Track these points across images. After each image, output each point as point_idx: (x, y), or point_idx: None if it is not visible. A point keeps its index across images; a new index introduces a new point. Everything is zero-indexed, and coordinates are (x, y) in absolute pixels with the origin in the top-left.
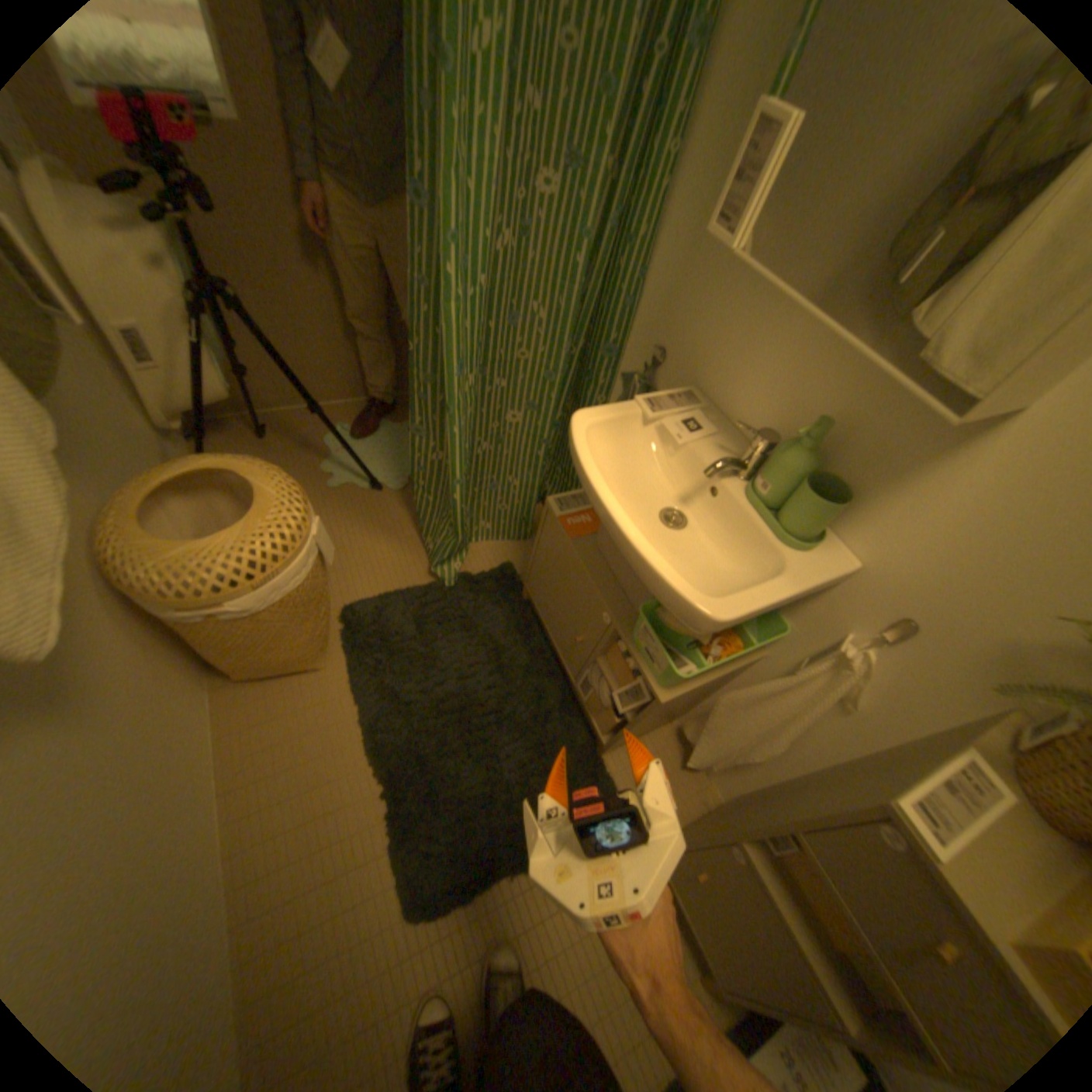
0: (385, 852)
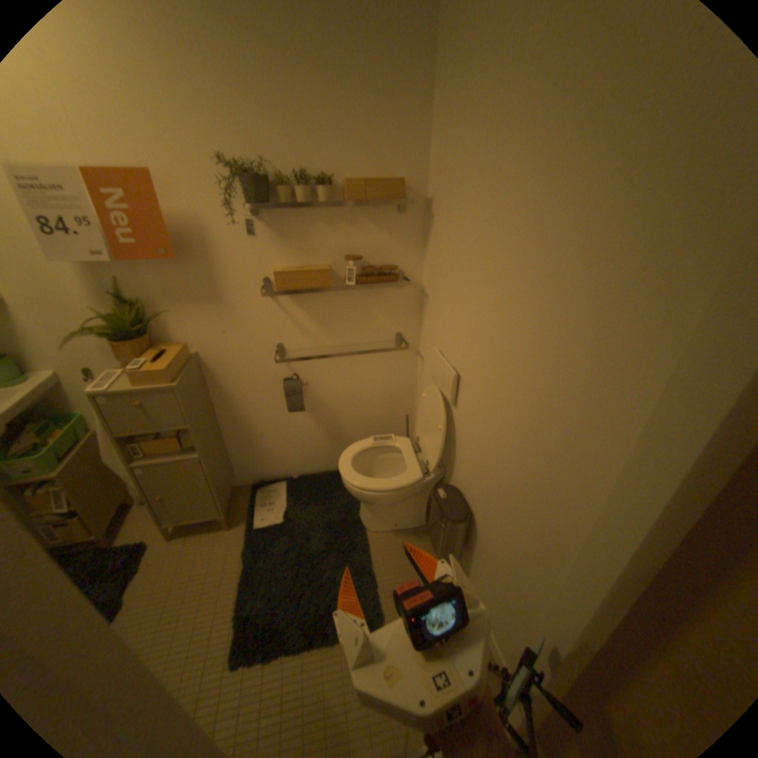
0: None
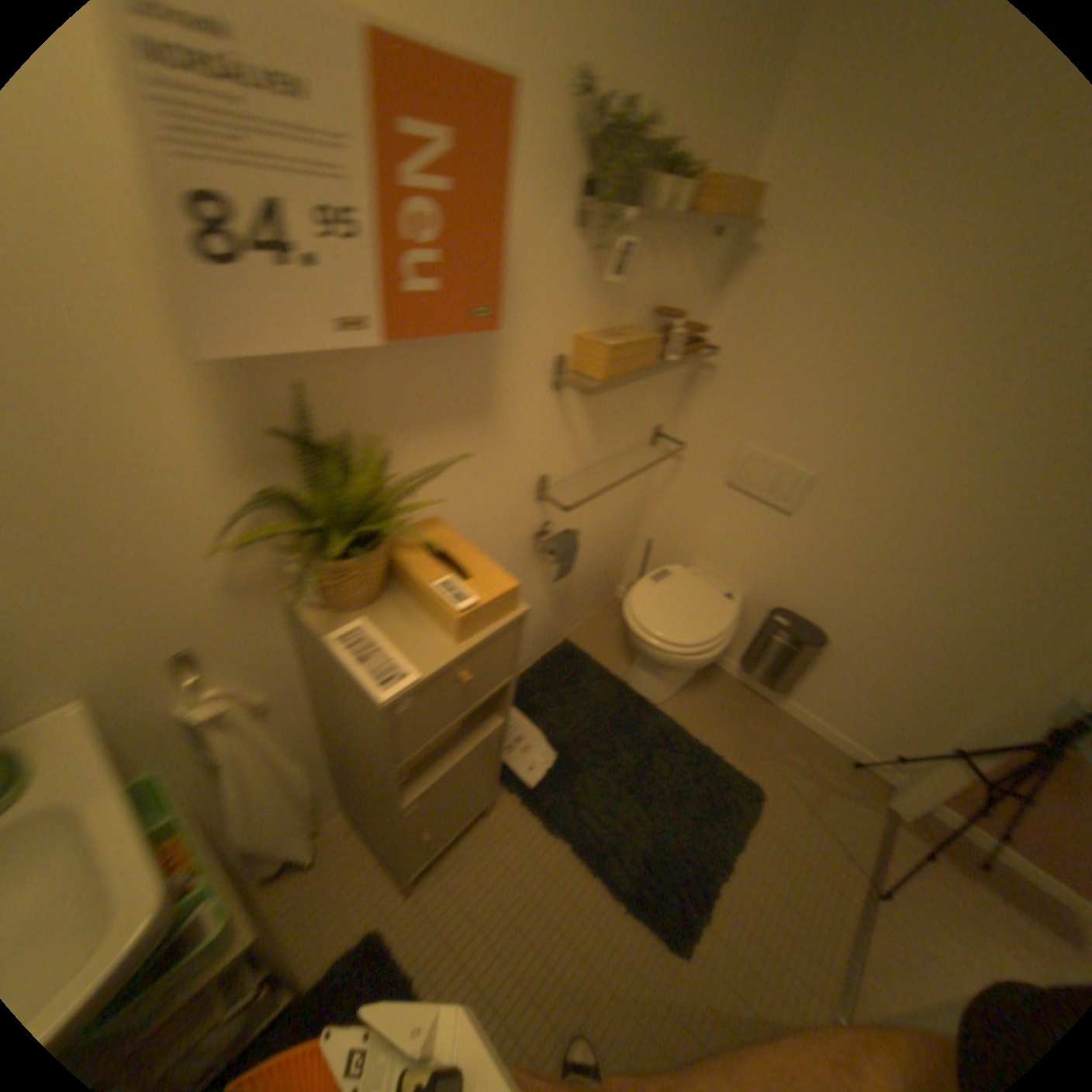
0: None
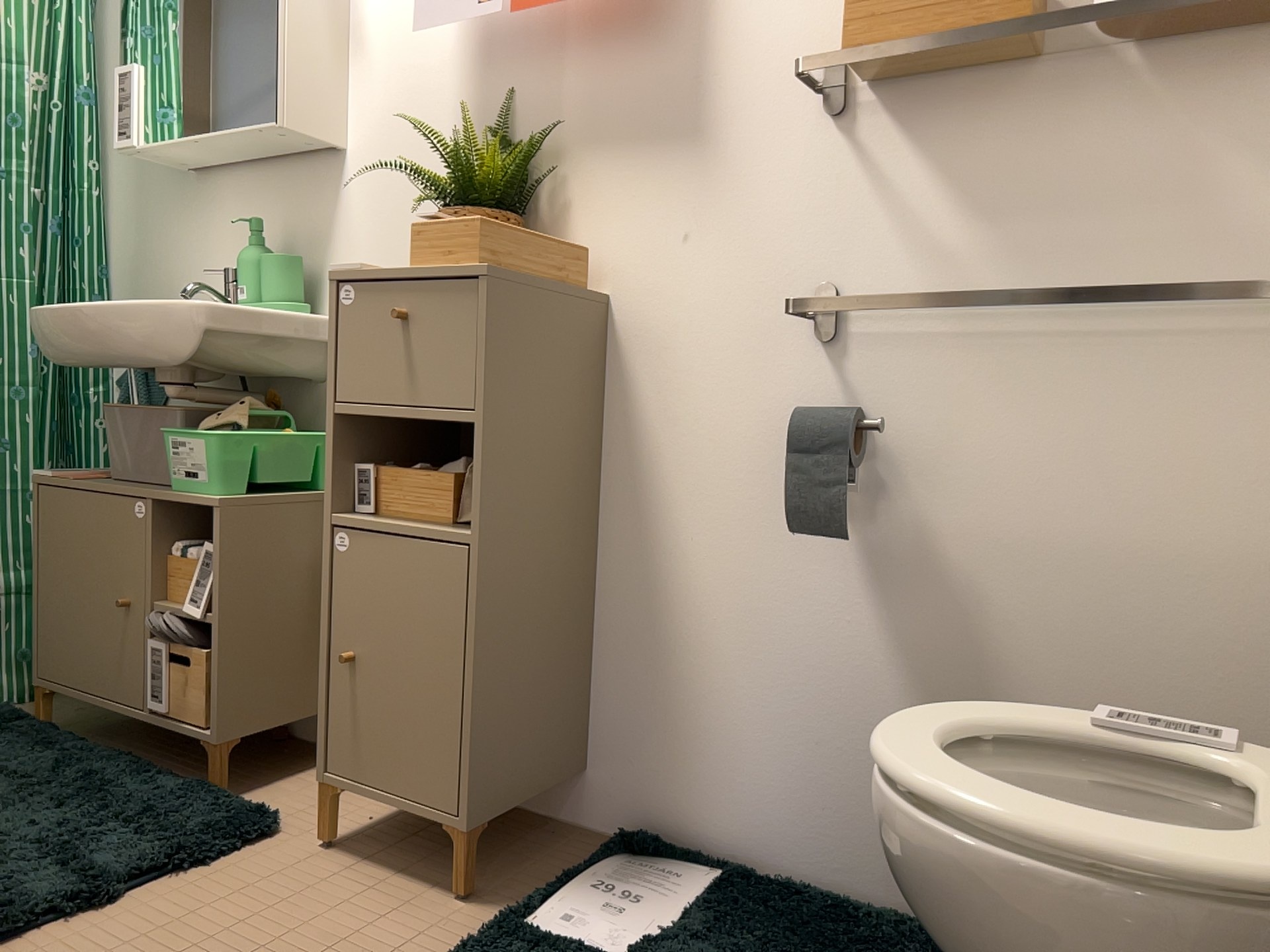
0: None
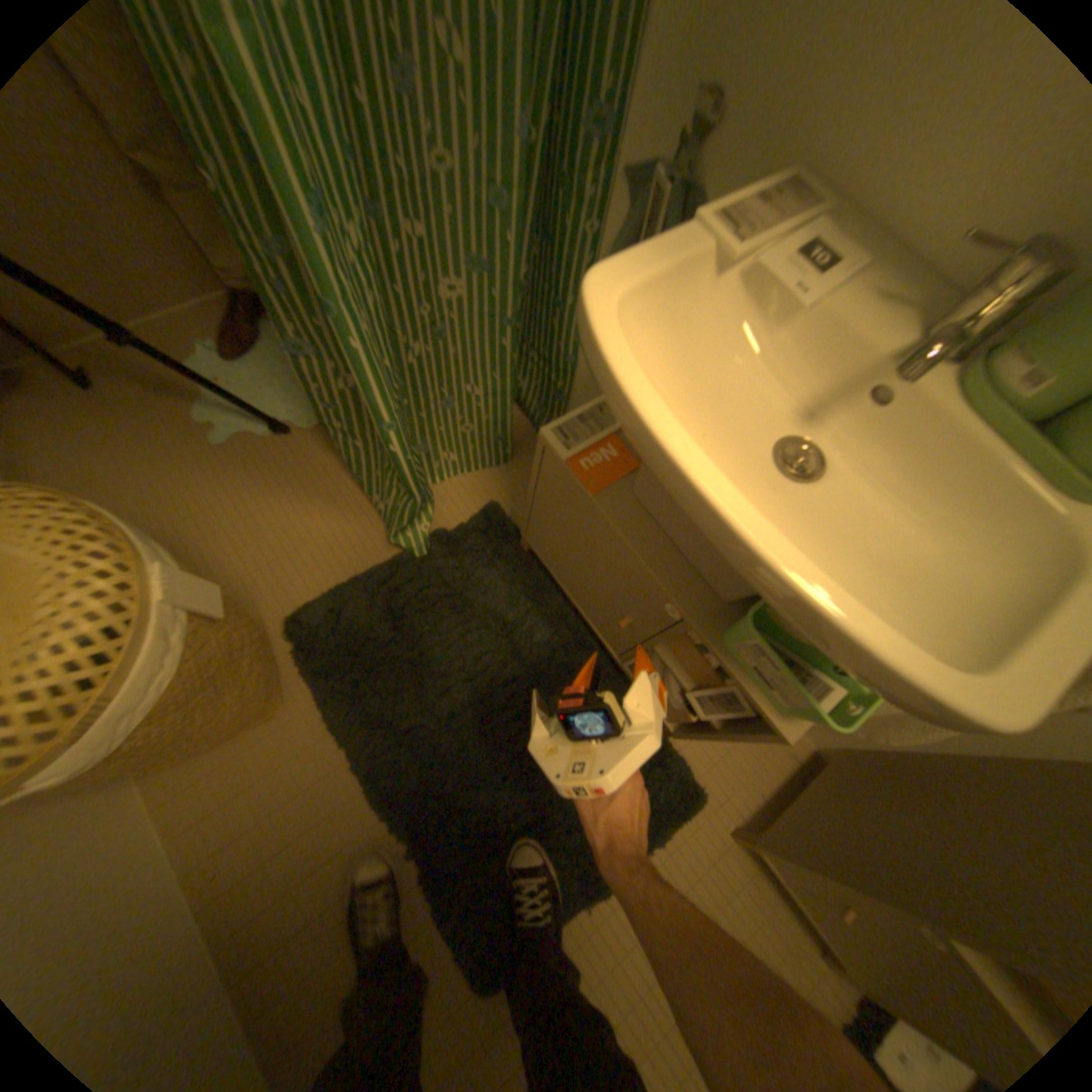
0: (429, 922)
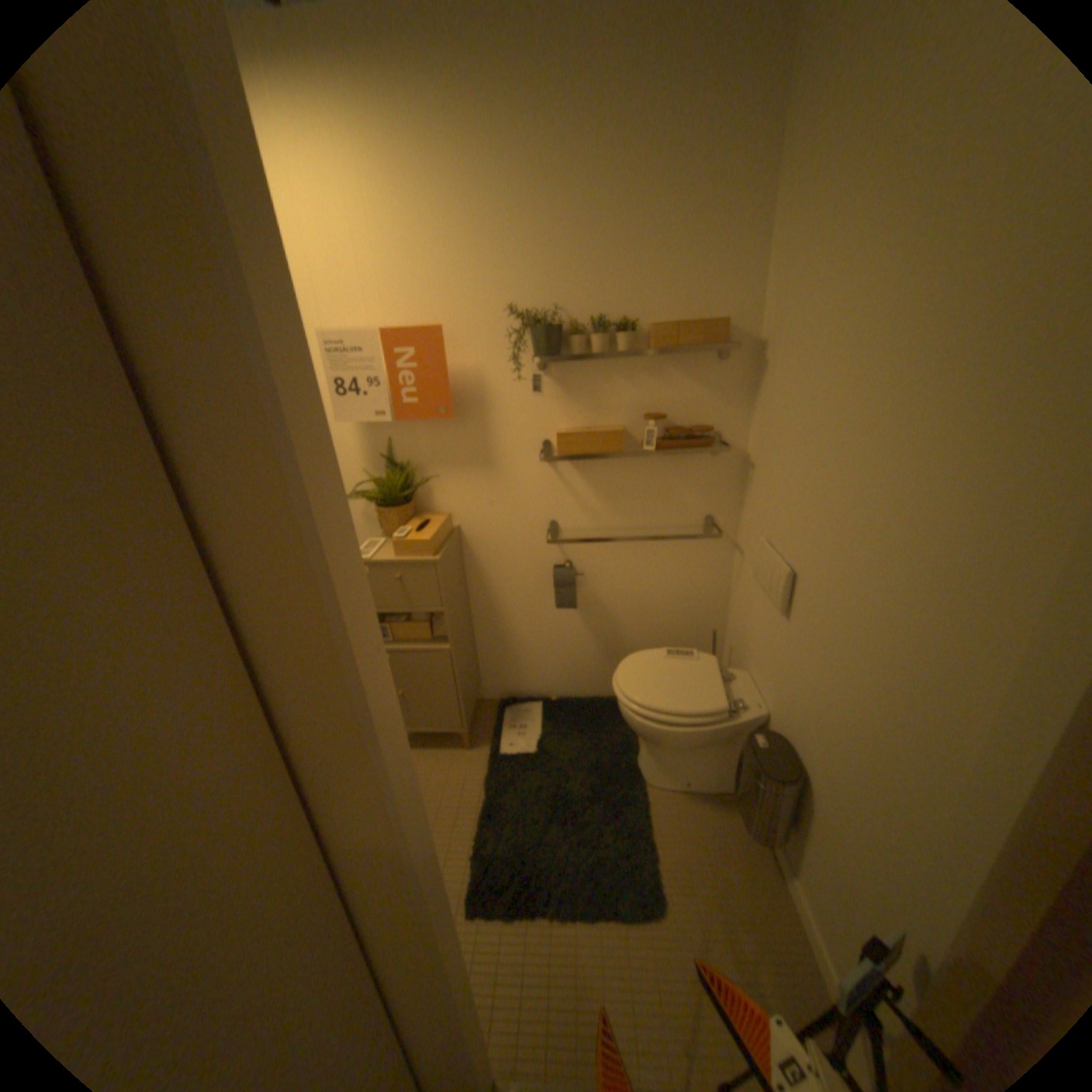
0: None
